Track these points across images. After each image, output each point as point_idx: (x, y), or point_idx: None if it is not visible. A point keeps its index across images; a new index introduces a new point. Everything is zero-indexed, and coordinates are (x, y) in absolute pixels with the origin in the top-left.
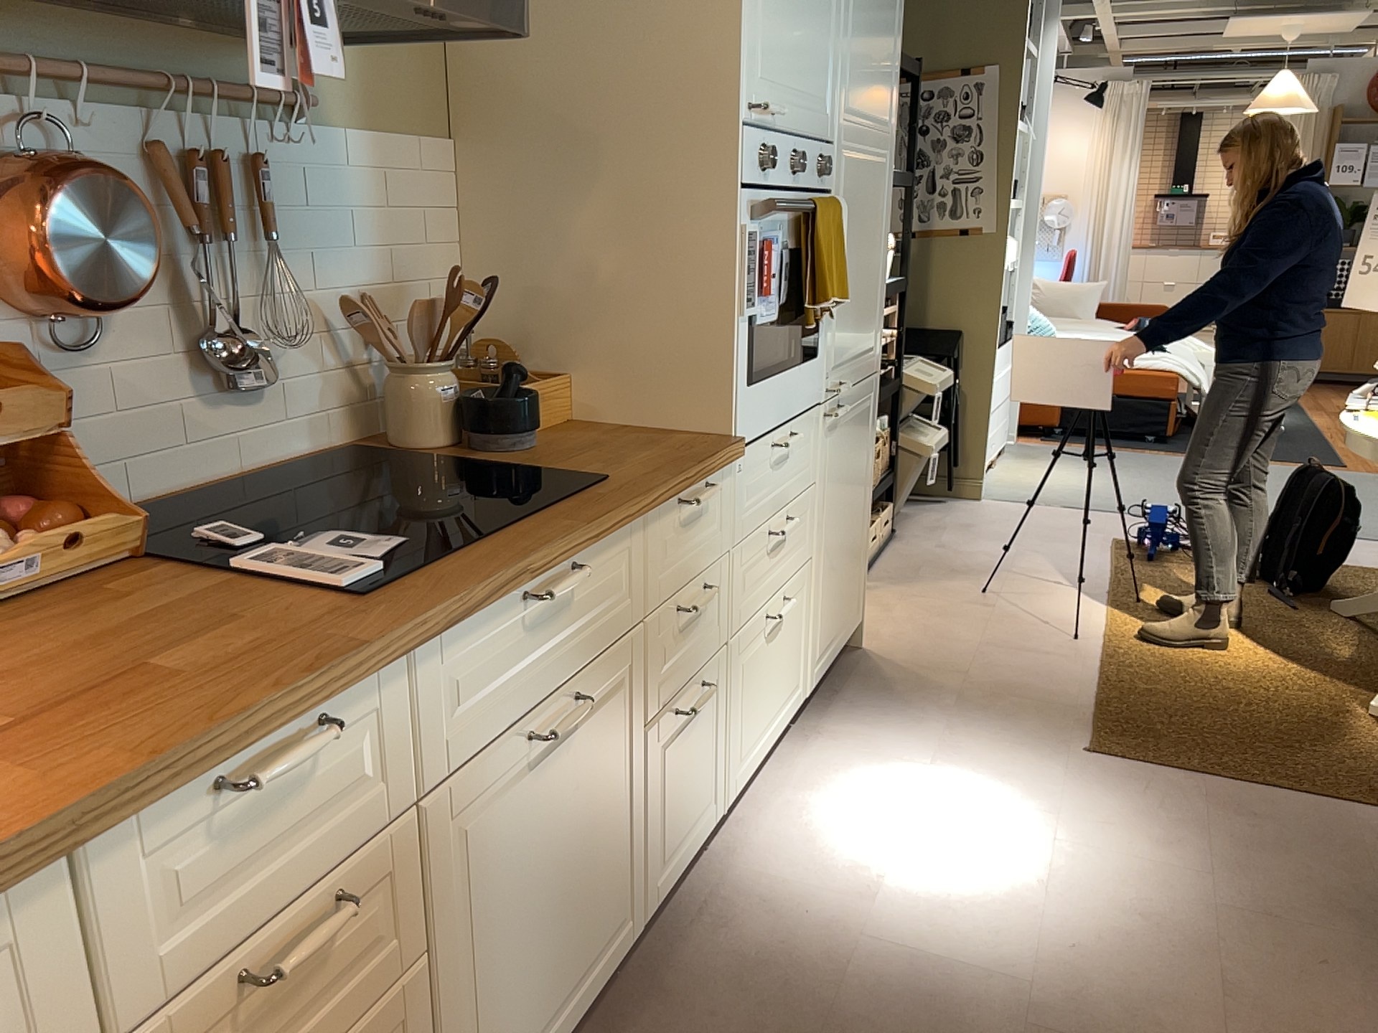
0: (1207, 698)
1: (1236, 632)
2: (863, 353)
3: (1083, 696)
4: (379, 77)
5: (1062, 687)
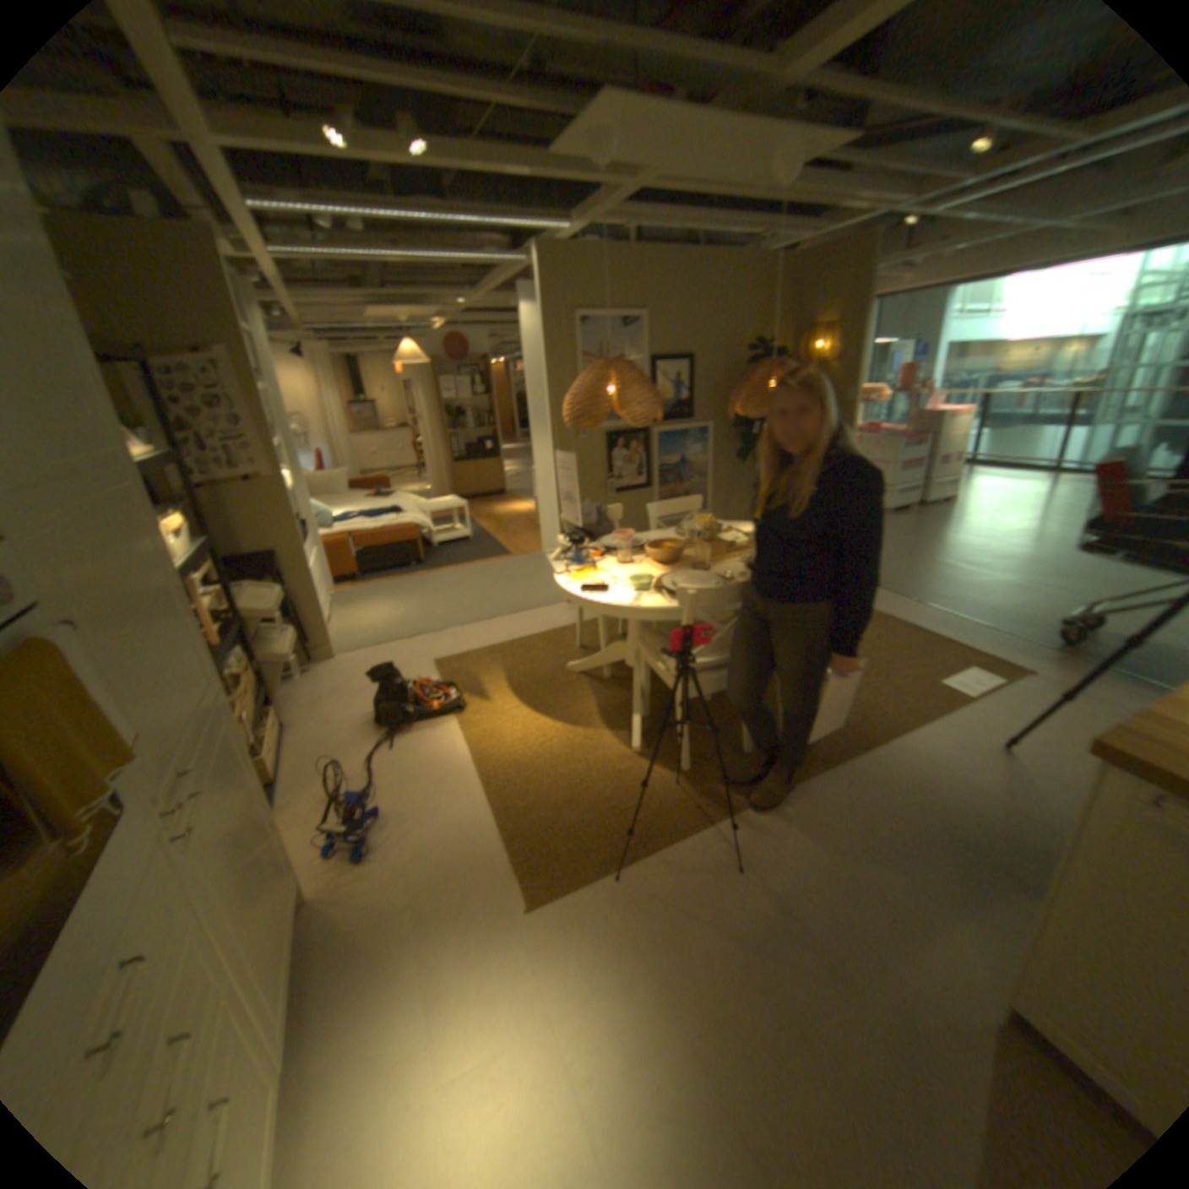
0: (559, 793)
1: (539, 716)
2: (192, 708)
3: (494, 844)
4: None
5: (477, 844)
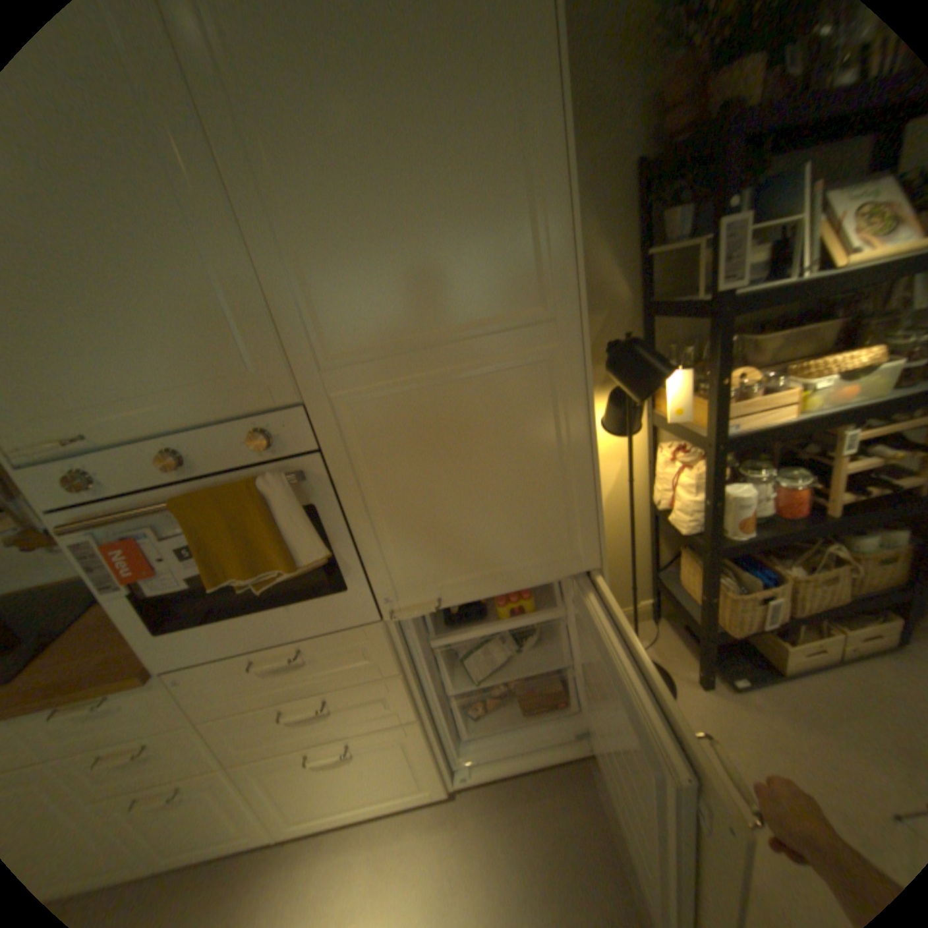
0: None
1: None
2: (517, 564)
3: None
4: None
5: None
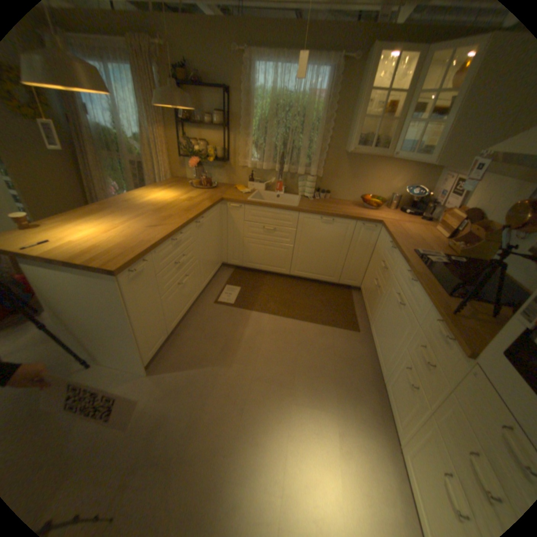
0: None
1: None
2: None
3: None
4: None
5: None
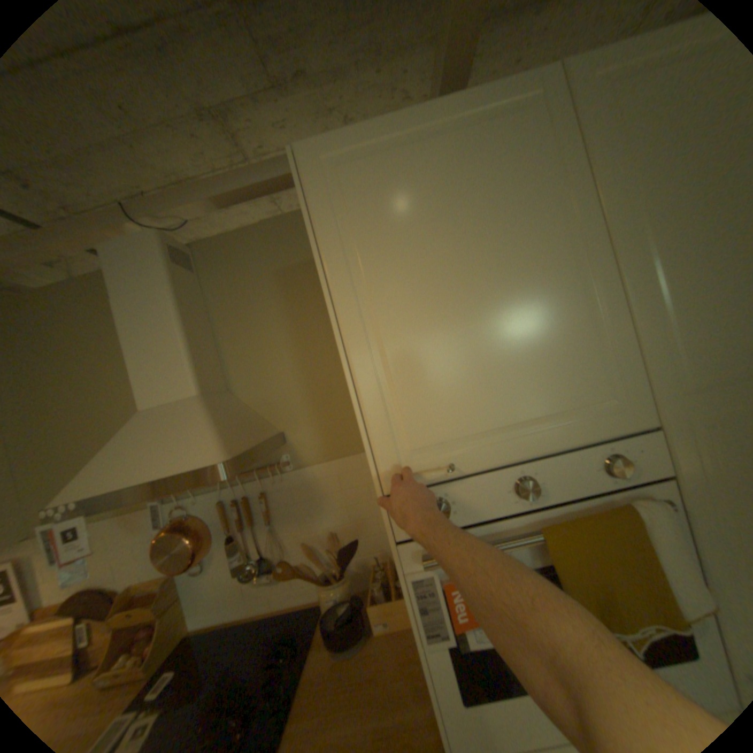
0: None
1: None
2: None
3: None
4: (330, 435)
5: None
